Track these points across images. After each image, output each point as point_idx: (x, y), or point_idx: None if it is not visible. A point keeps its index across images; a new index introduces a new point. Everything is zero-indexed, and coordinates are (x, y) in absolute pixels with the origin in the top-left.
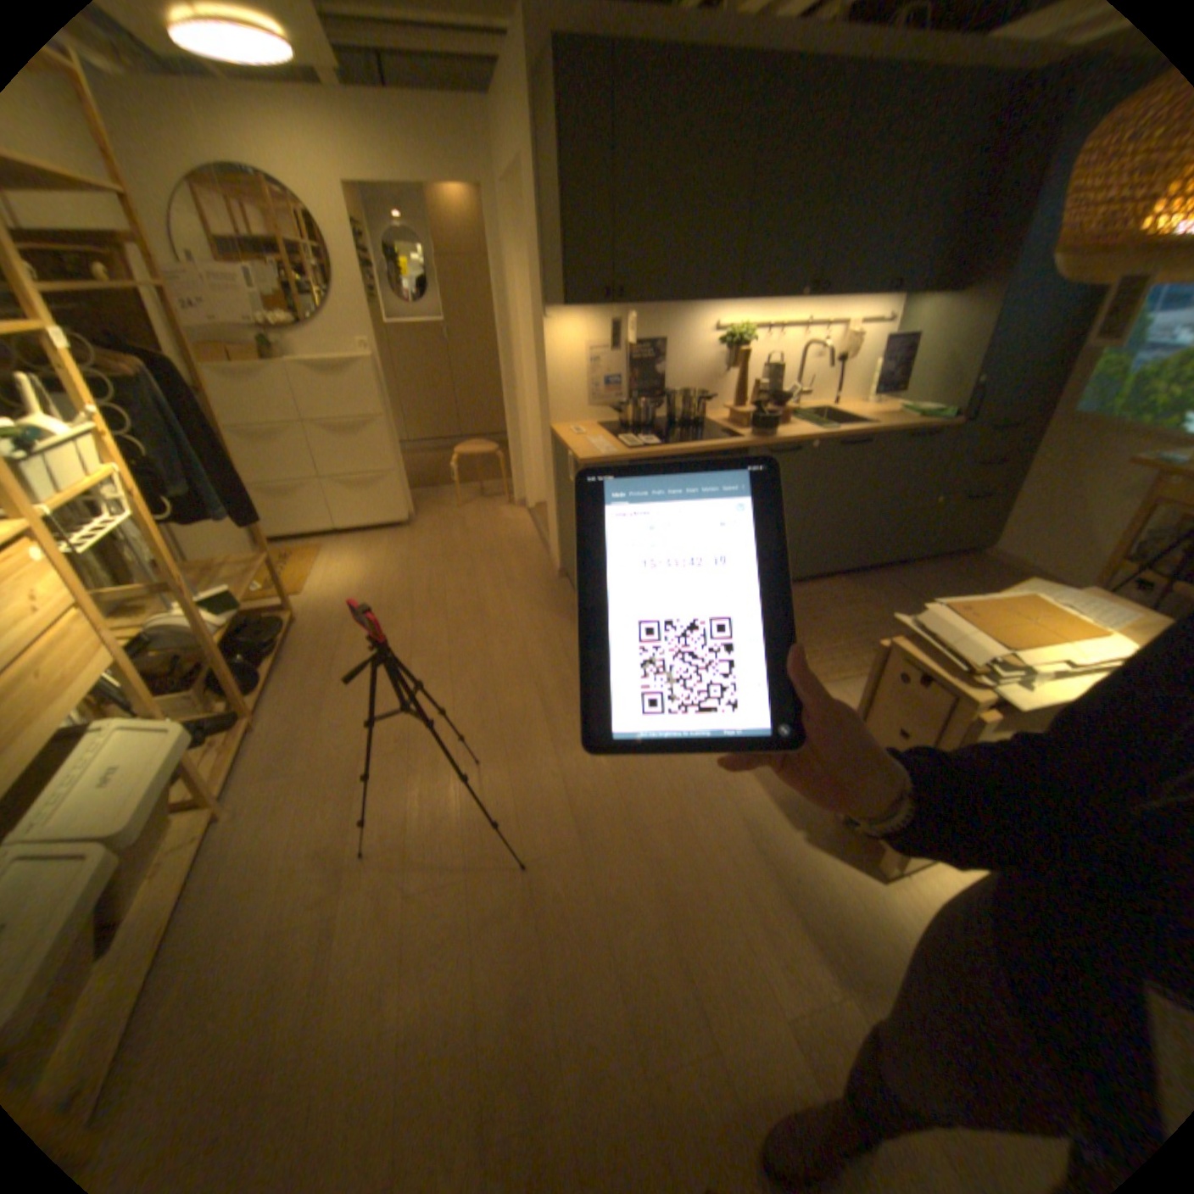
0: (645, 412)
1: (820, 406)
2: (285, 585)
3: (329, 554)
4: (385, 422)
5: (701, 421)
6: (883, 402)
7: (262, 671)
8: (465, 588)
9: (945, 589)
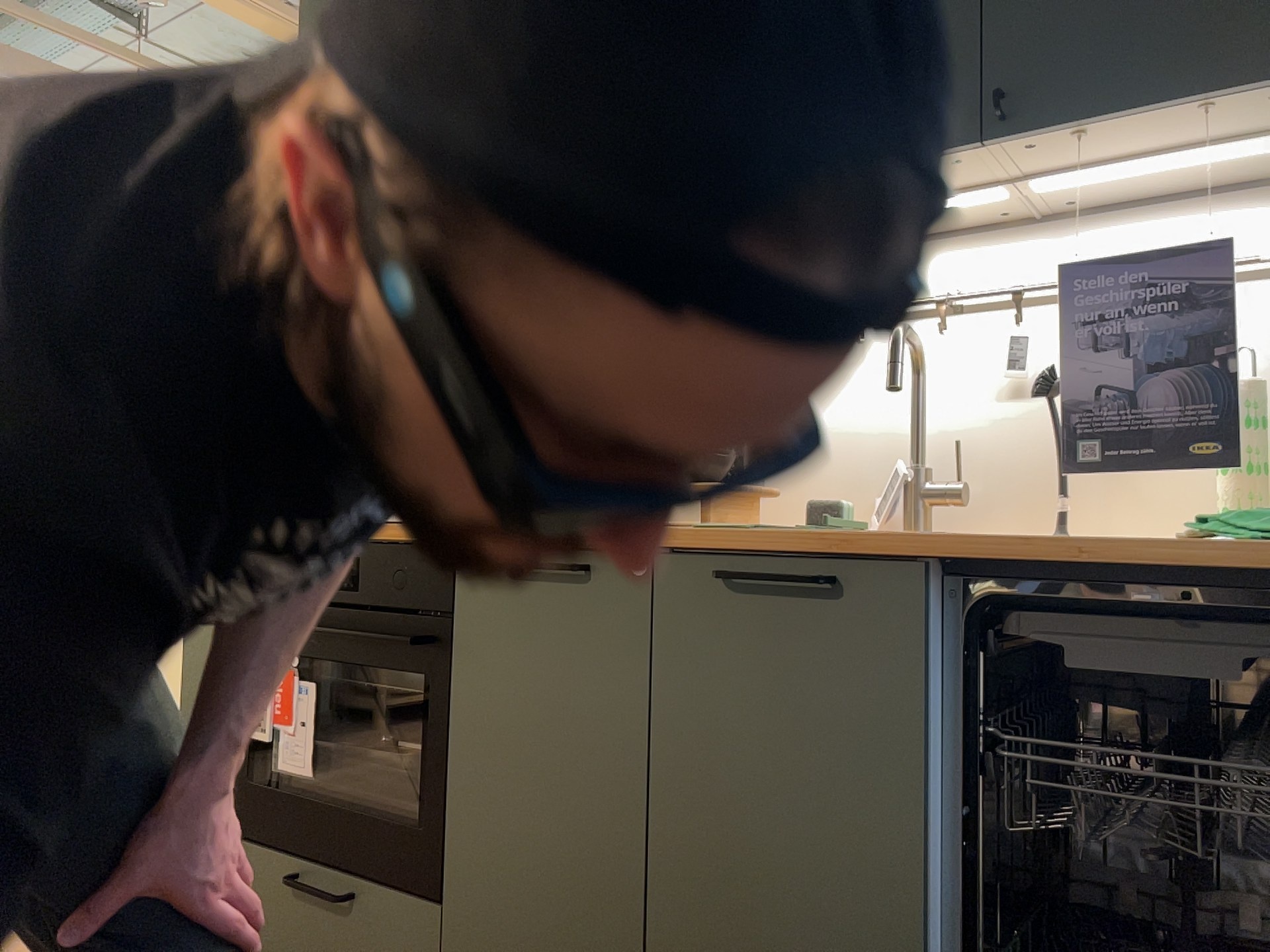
0: None
1: None
2: None
3: None
4: None
5: None
6: None
7: None
8: None
9: None
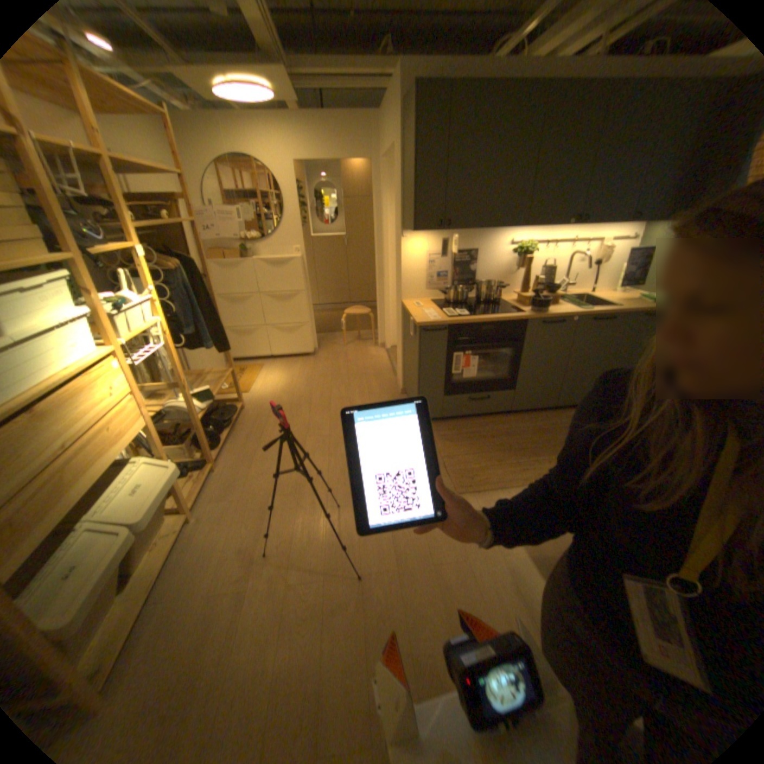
0: (462, 294)
1: (582, 292)
2: (241, 387)
3: (267, 370)
4: (306, 294)
5: (498, 301)
6: (627, 291)
7: (222, 437)
8: (343, 396)
9: None
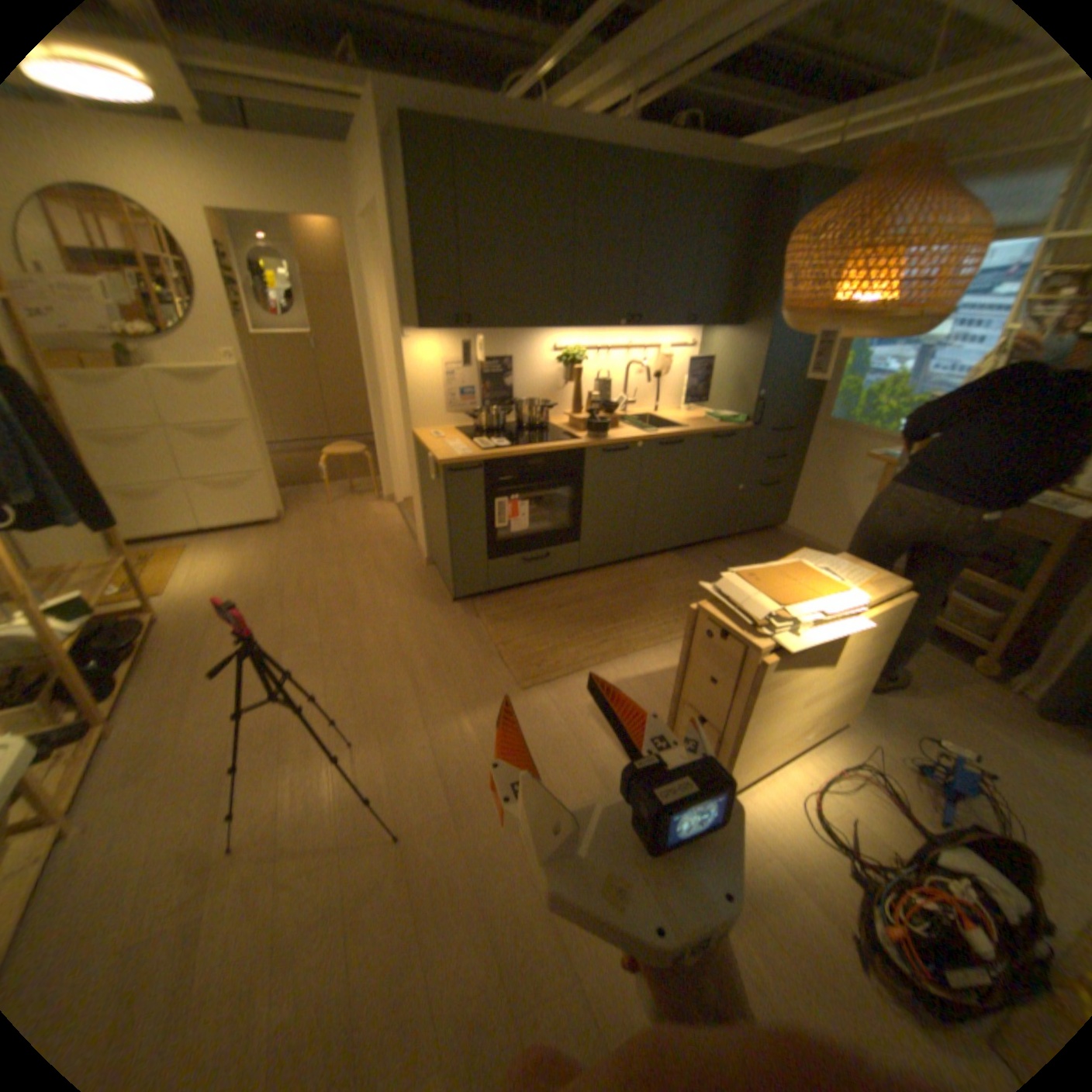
0: (499, 419)
1: (644, 413)
2: (147, 587)
3: (196, 553)
4: (253, 426)
5: (546, 426)
6: (692, 410)
7: (120, 675)
8: (337, 580)
9: (751, 560)
